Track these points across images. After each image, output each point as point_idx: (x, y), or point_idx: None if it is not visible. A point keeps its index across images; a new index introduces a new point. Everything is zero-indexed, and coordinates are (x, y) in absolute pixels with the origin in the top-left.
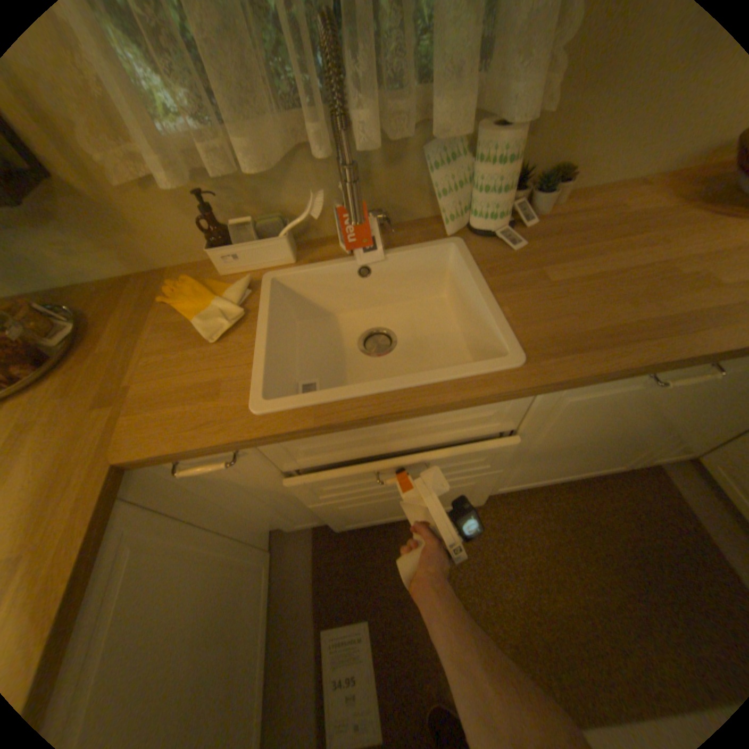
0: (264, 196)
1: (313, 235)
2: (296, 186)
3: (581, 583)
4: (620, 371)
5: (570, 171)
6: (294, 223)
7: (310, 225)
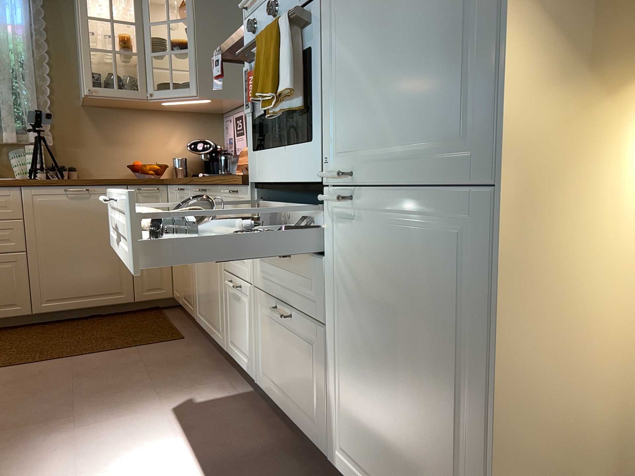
0: None
1: None
2: None
3: (81, 336)
4: (44, 181)
5: (72, 169)
6: None
7: None
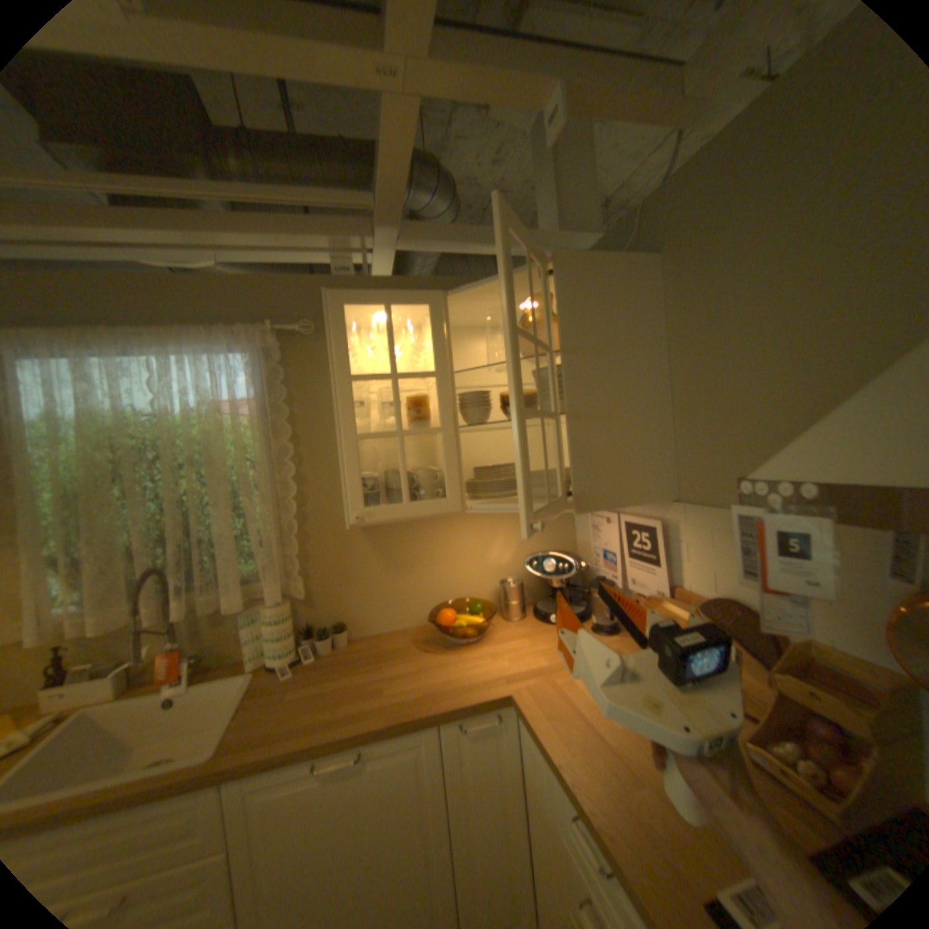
0: (115, 649)
1: (148, 677)
2: (141, 642)
3: None
4: (269, 760)
5: (340, 628)
6: (123, 668)
7: (147, 669)
